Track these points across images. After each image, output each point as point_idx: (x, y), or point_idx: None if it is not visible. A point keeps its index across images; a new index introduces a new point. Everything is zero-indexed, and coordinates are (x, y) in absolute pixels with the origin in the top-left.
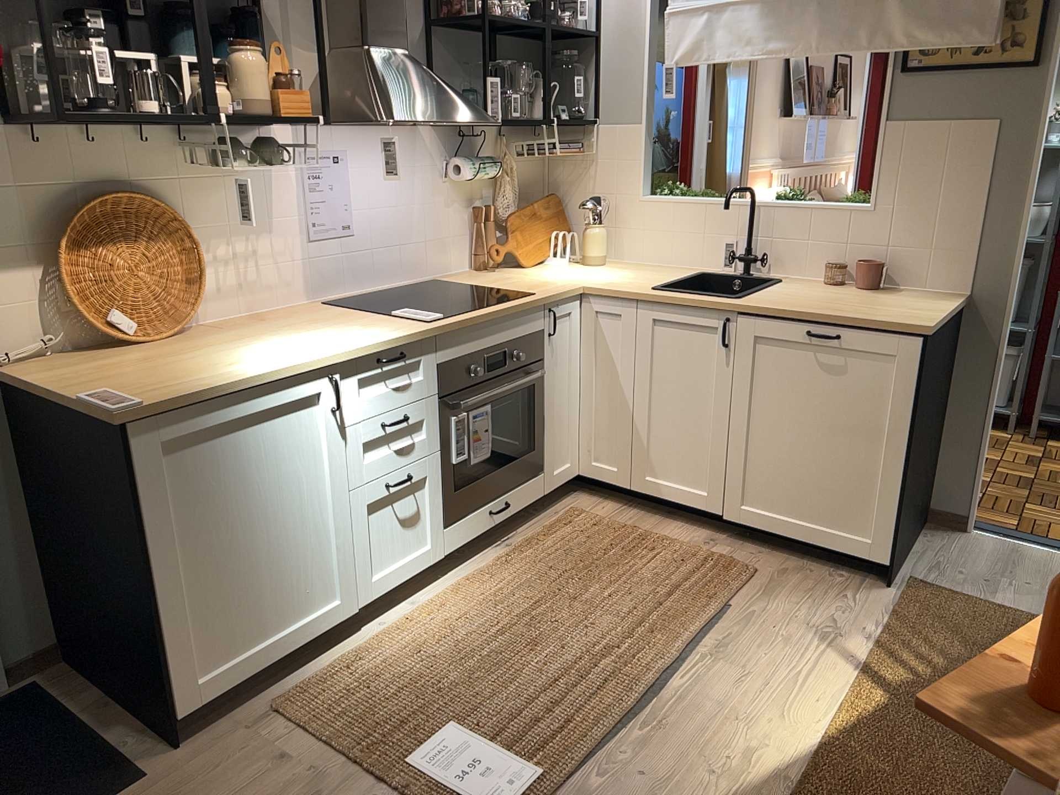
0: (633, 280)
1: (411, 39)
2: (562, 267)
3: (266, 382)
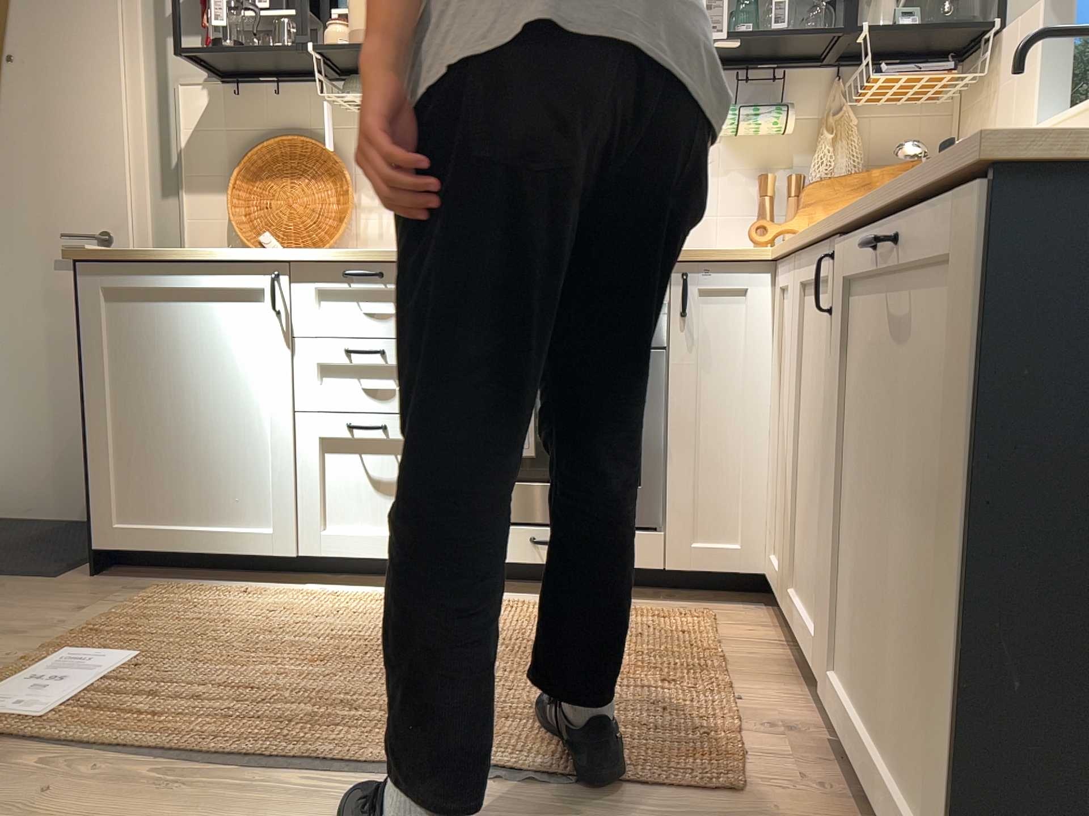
0: None
1: None
2: None
3: (199, 260)
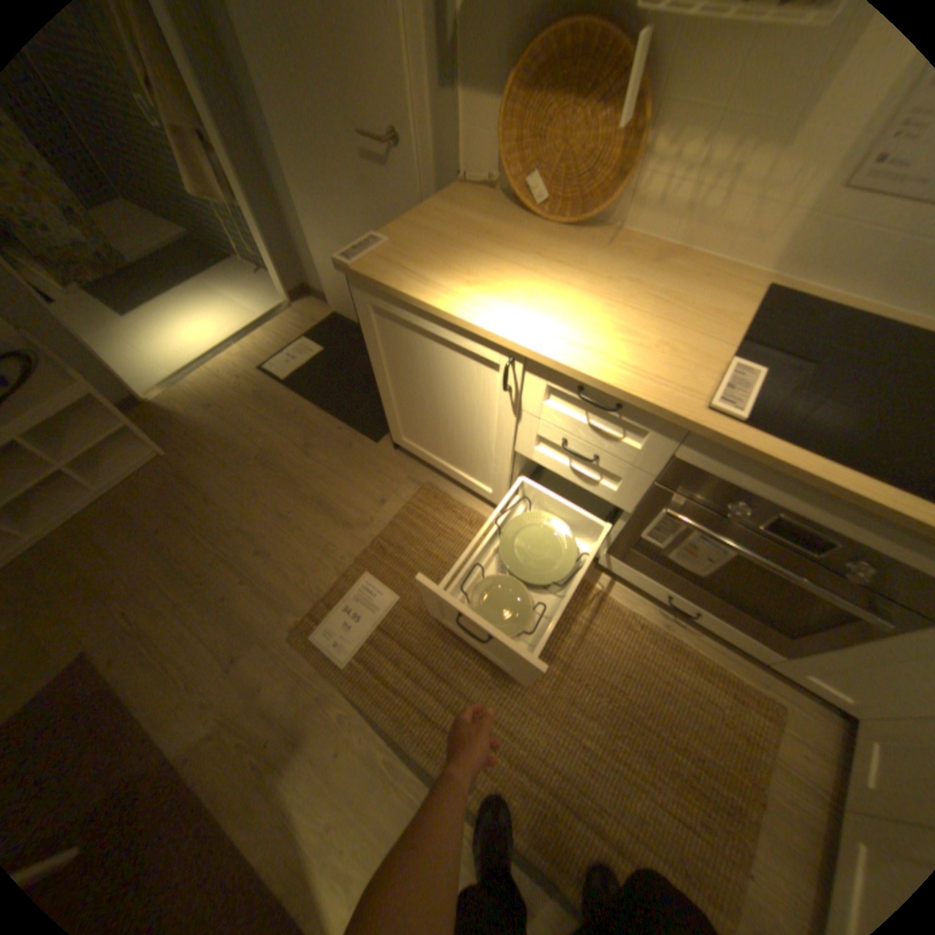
0: None
1: None
2: None
3: (443, 317)
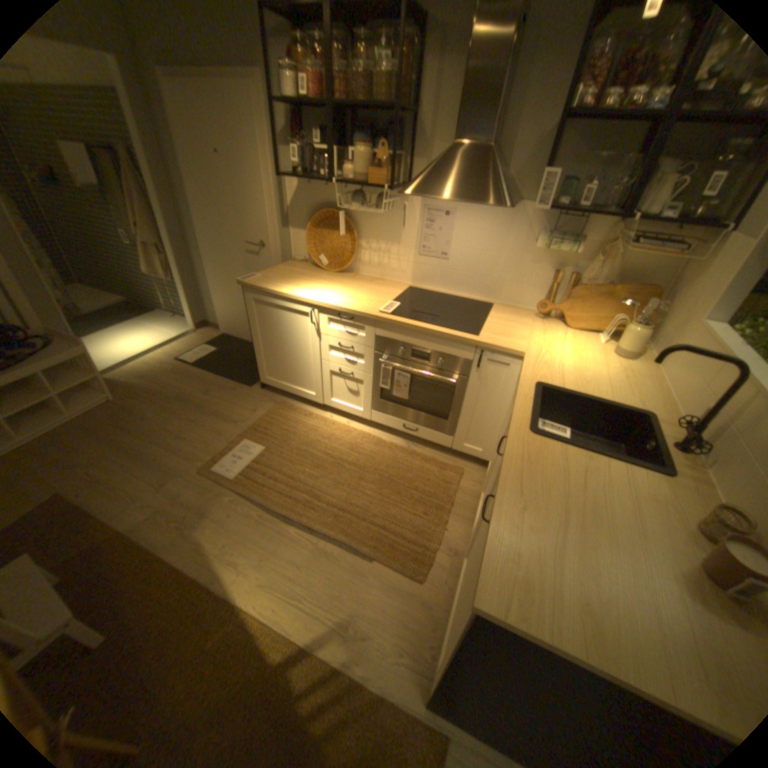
0: (570, 375)
1: (541, 131)
2: (592, 342)
3: (285, 297)
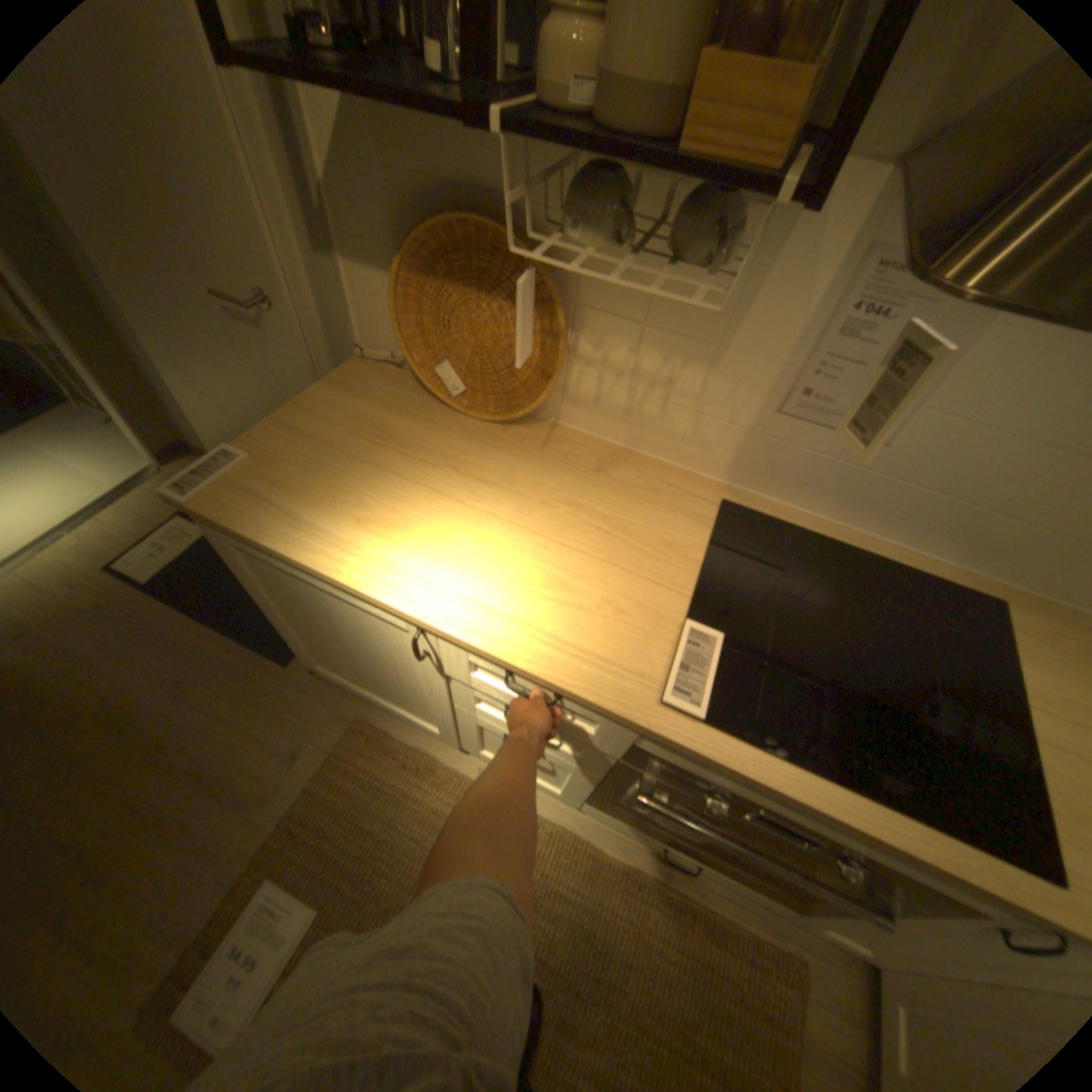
0: None
1: None
2: None
3: (323, 576)
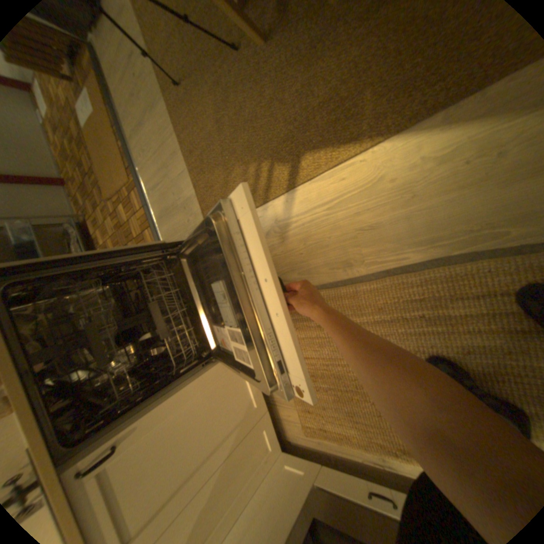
0: None
1: None
2: None
3: None
